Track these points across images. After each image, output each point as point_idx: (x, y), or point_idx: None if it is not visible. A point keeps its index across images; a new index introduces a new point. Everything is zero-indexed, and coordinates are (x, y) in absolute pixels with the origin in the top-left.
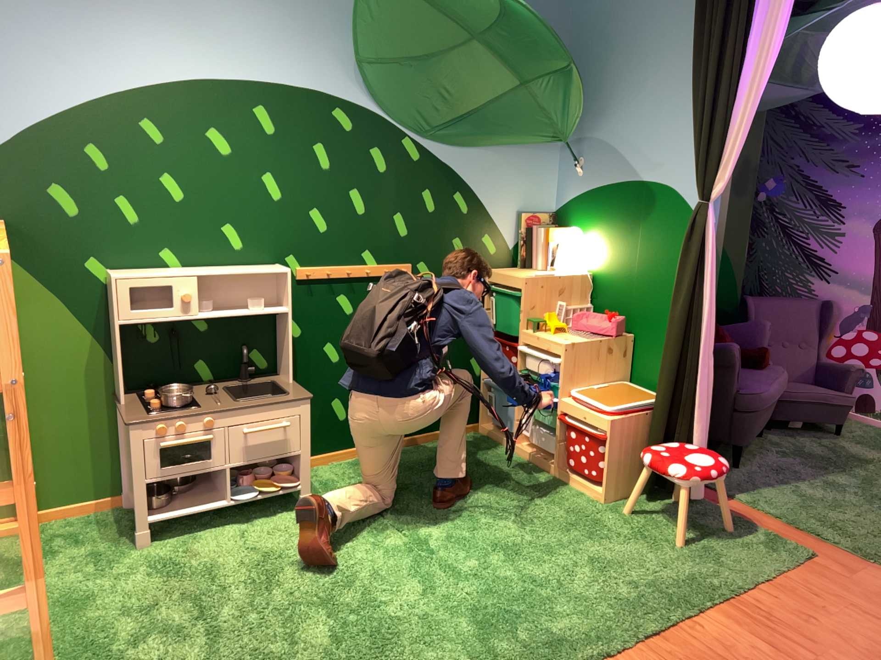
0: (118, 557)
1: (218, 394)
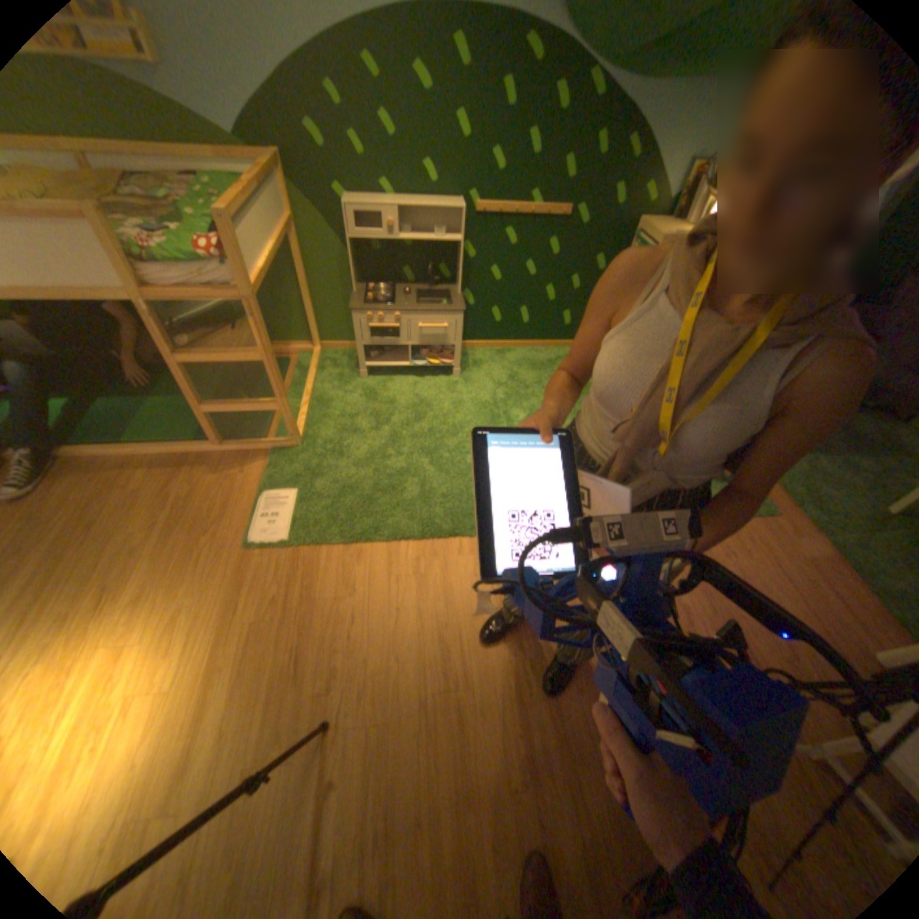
0: (345, 383)
1: (407, 297)
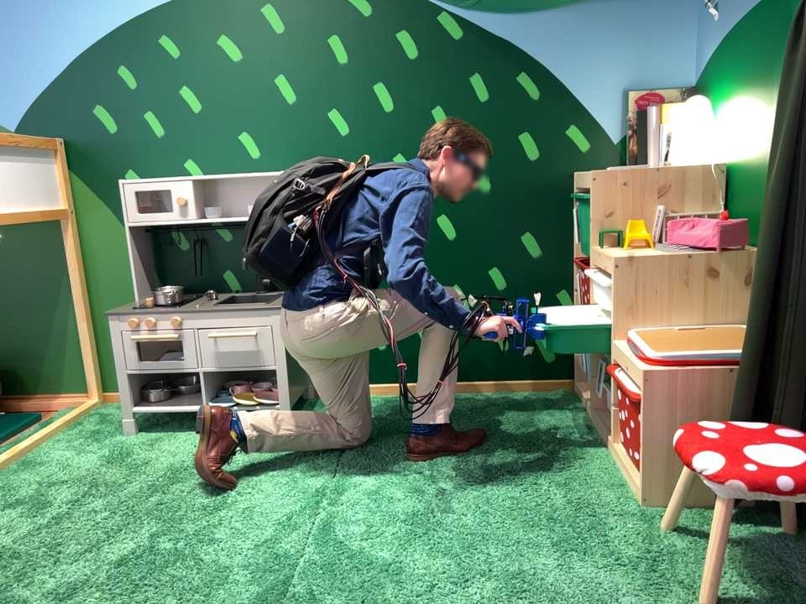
0: (95, 441)
1: (212, 301)
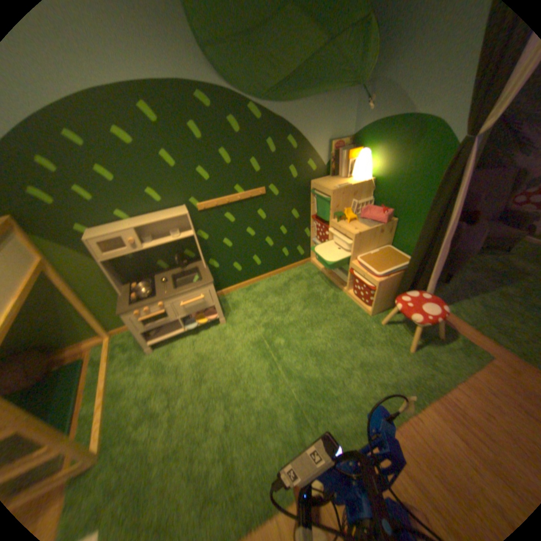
0: (135, 364)
1: (166, 282)
